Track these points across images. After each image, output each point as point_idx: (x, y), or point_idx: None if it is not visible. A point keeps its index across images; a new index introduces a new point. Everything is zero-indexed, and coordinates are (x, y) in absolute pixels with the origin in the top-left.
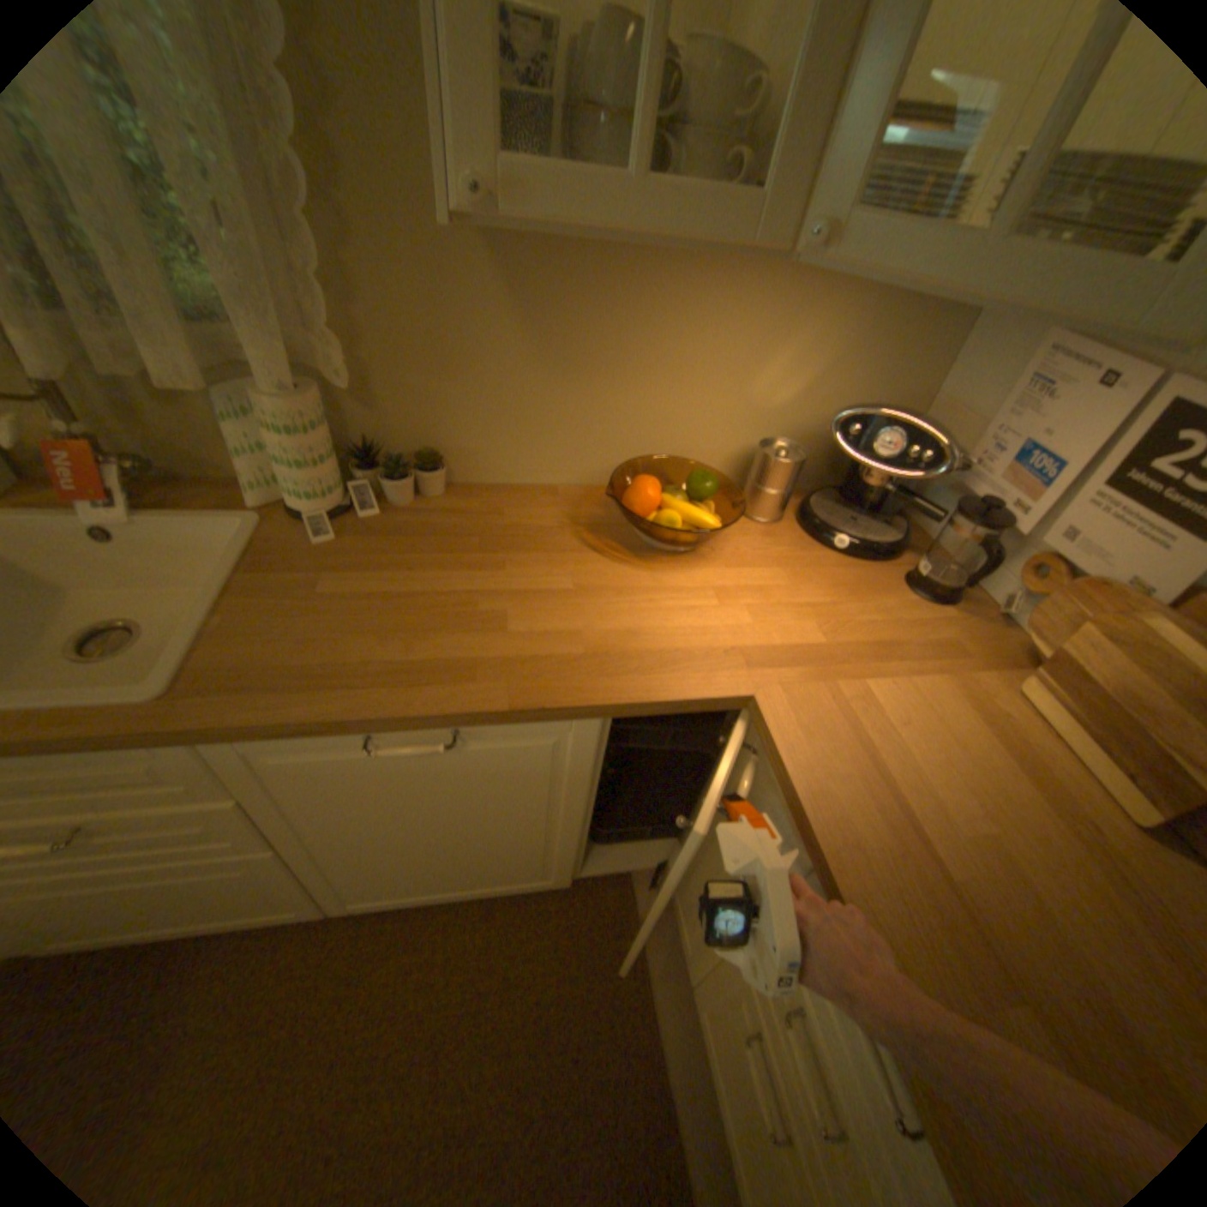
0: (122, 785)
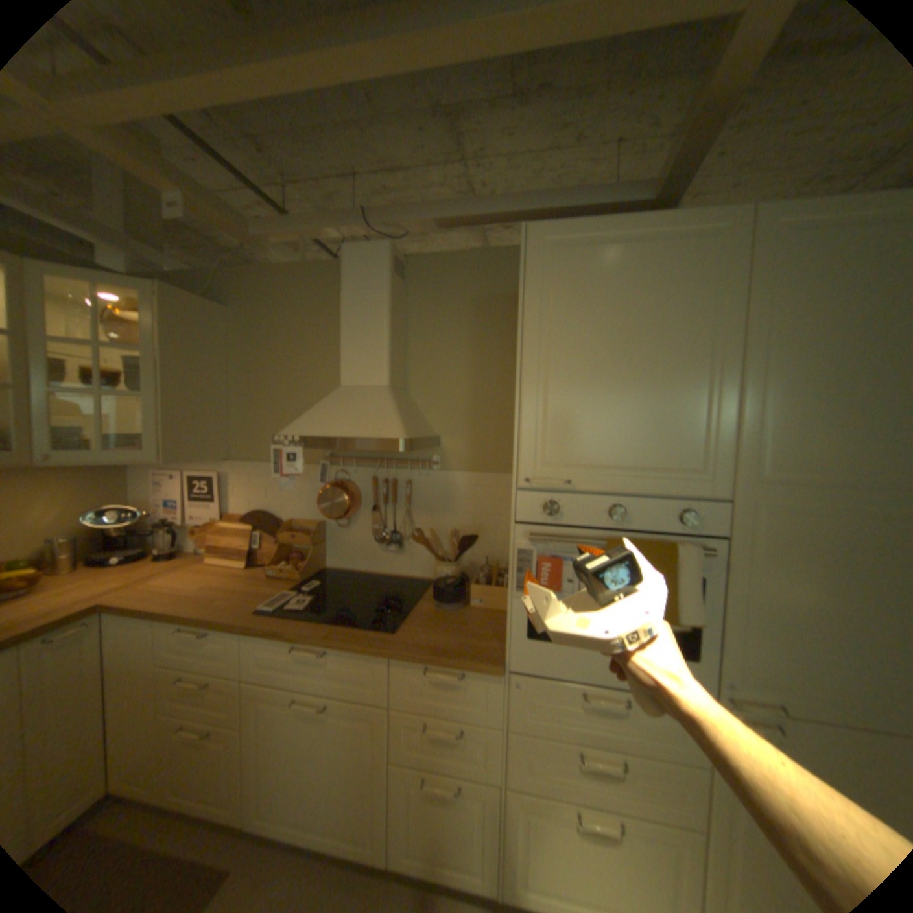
0: None
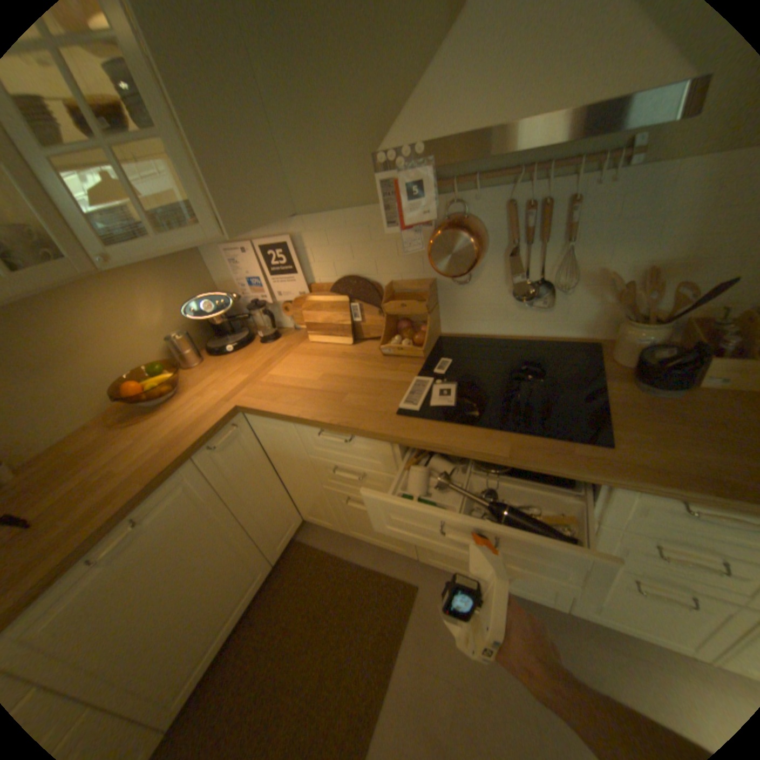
0: None
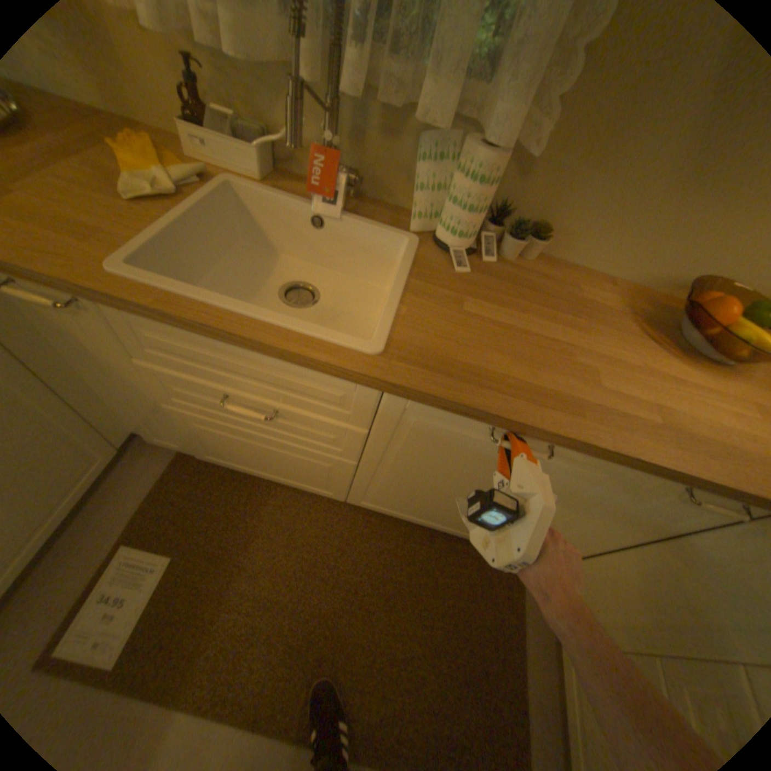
0: (322, 398)
